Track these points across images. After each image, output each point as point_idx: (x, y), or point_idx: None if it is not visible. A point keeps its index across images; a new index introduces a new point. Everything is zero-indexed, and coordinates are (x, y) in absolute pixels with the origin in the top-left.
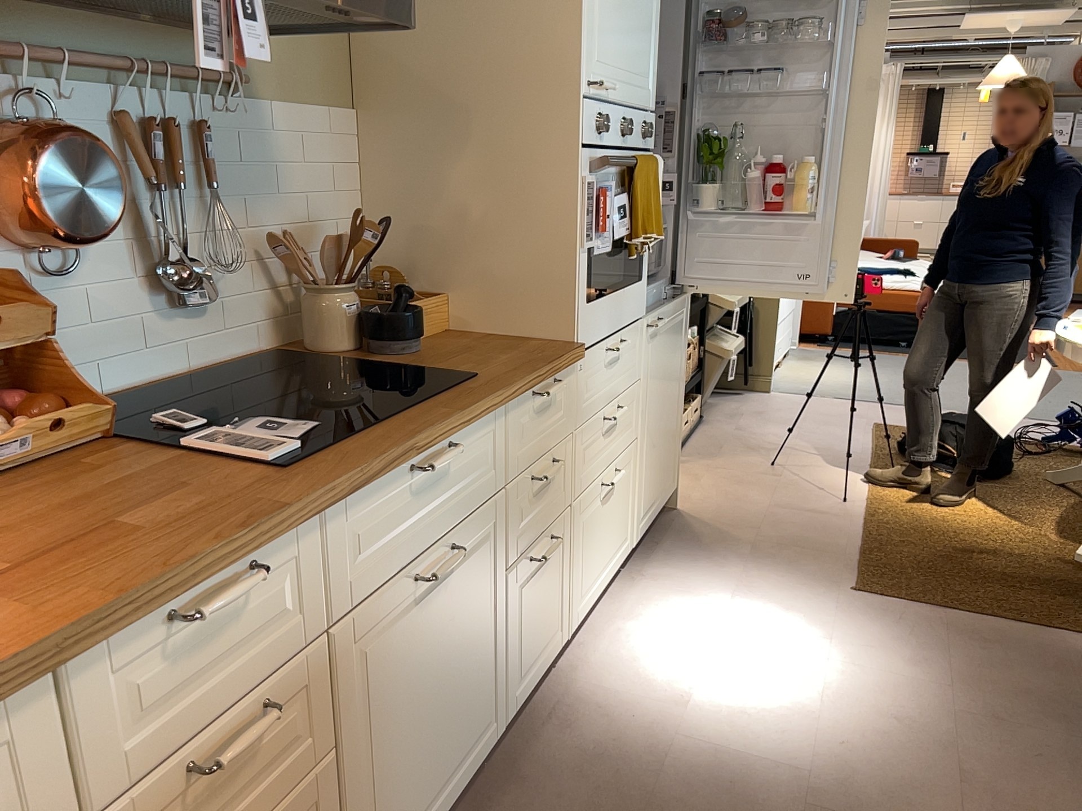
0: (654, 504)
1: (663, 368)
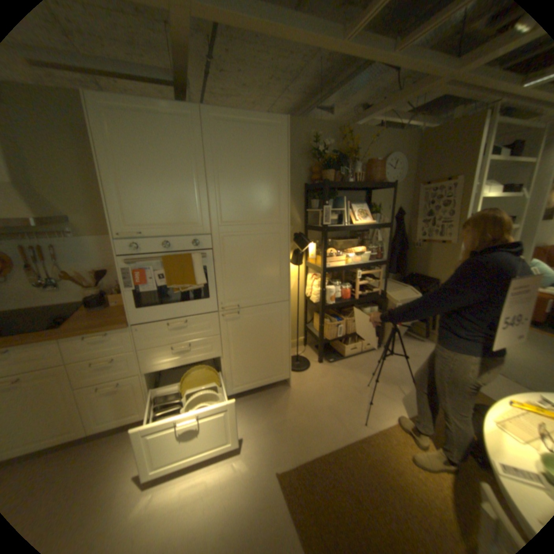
0: (254, 383)
1: (250, 332)
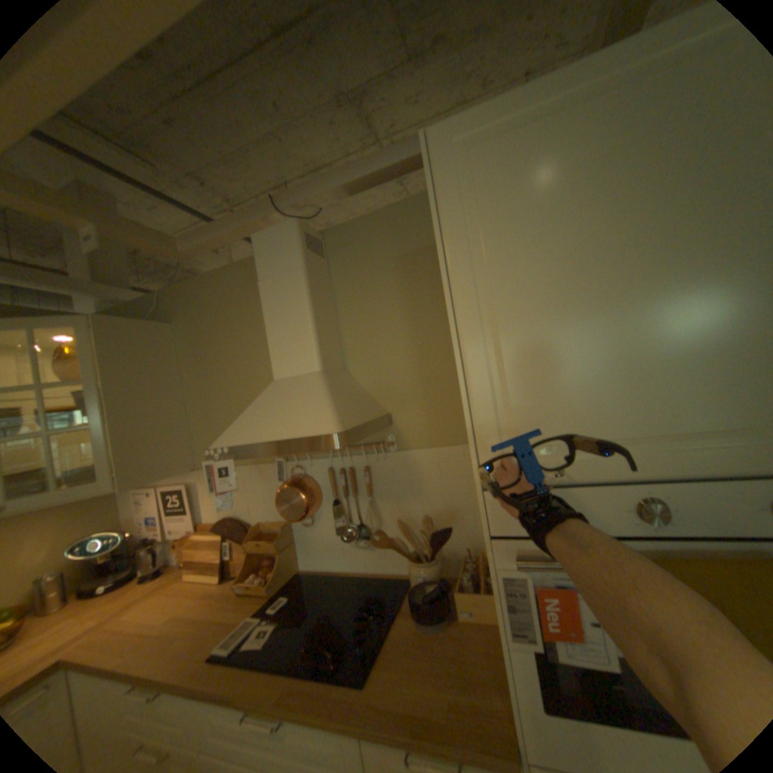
0: None
1: None
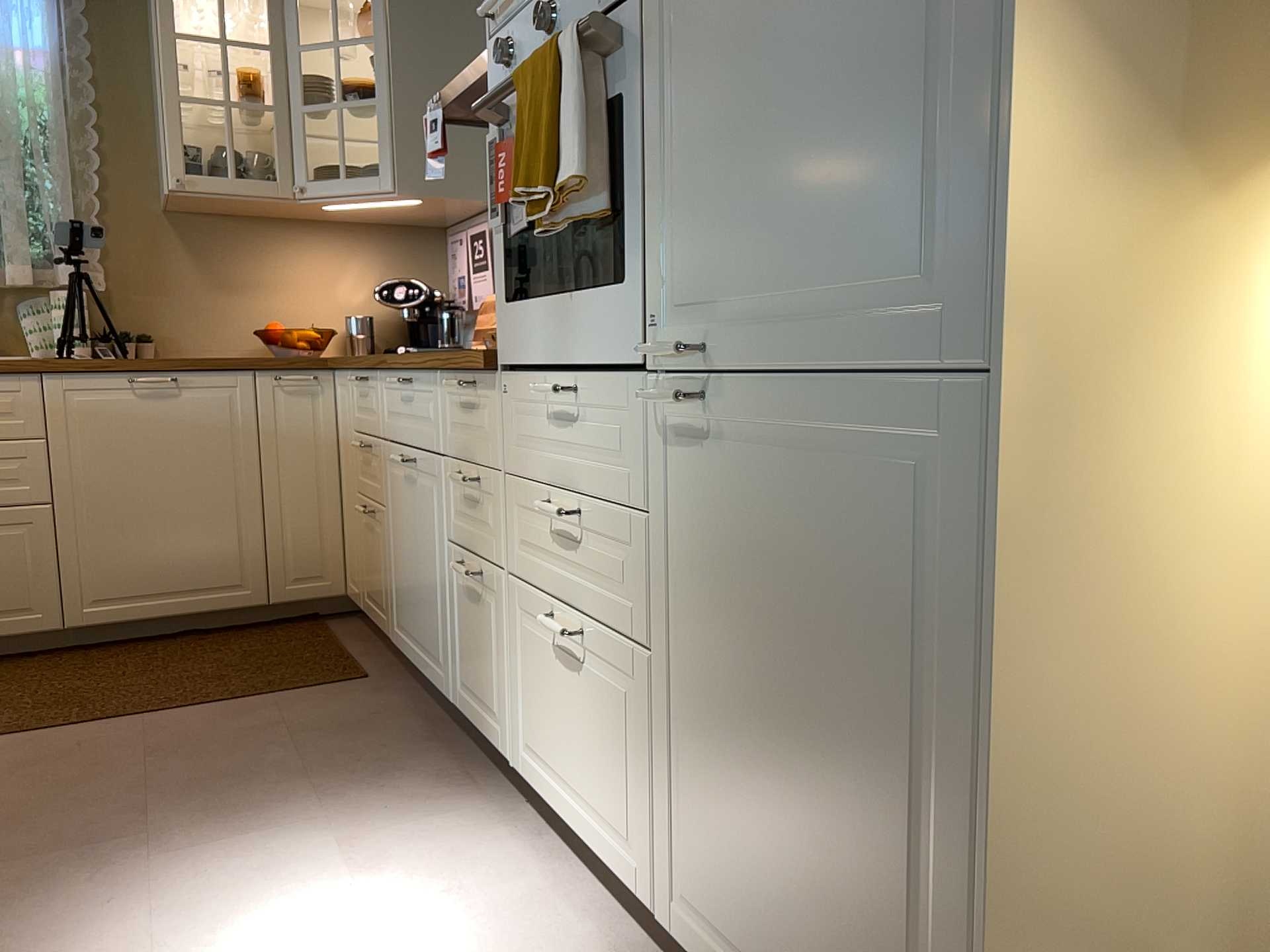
0: None
1: (758, 567)
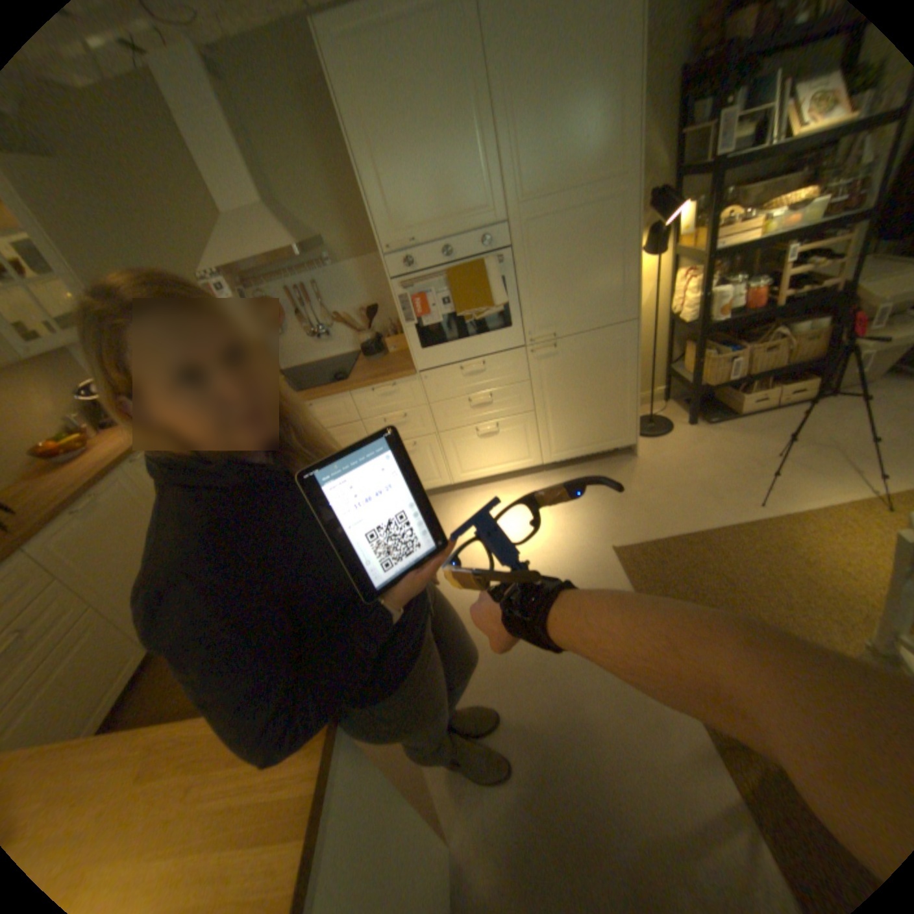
0: (580, 448)
1: (572, 374)
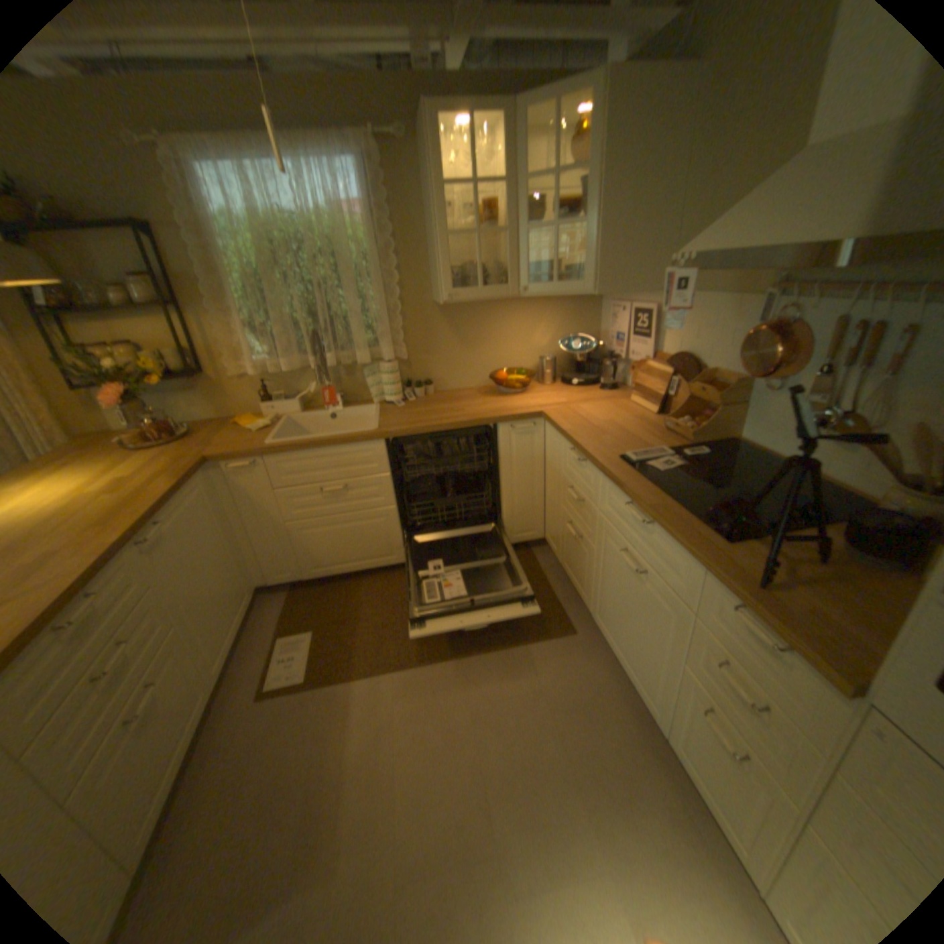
0: None
1: None
